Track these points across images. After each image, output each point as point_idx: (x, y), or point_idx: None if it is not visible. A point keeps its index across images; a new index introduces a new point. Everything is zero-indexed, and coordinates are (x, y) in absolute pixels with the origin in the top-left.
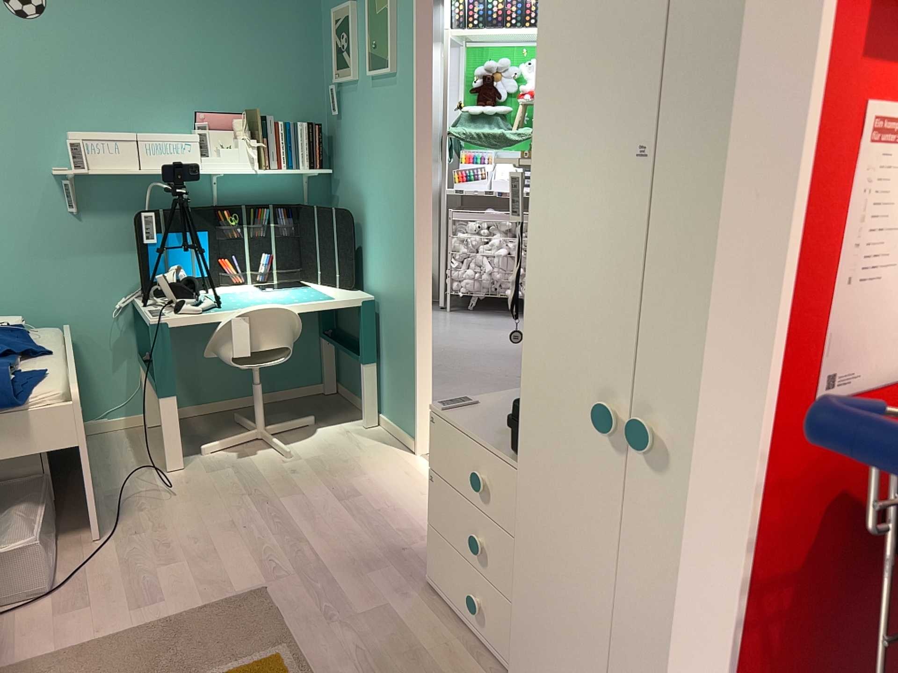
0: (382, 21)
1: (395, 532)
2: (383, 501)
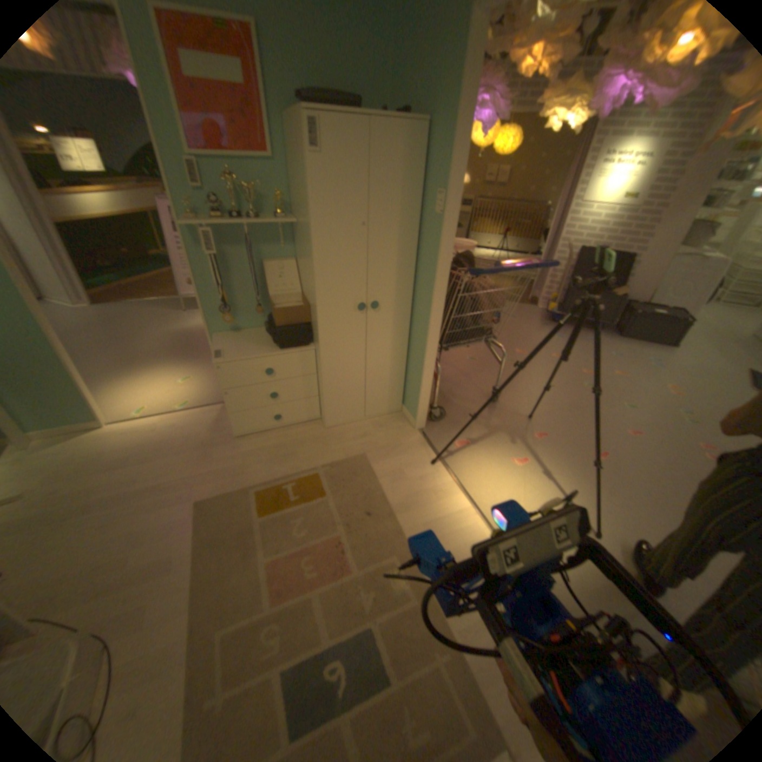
0: None
1: (183, 445)
2: (146, 447)
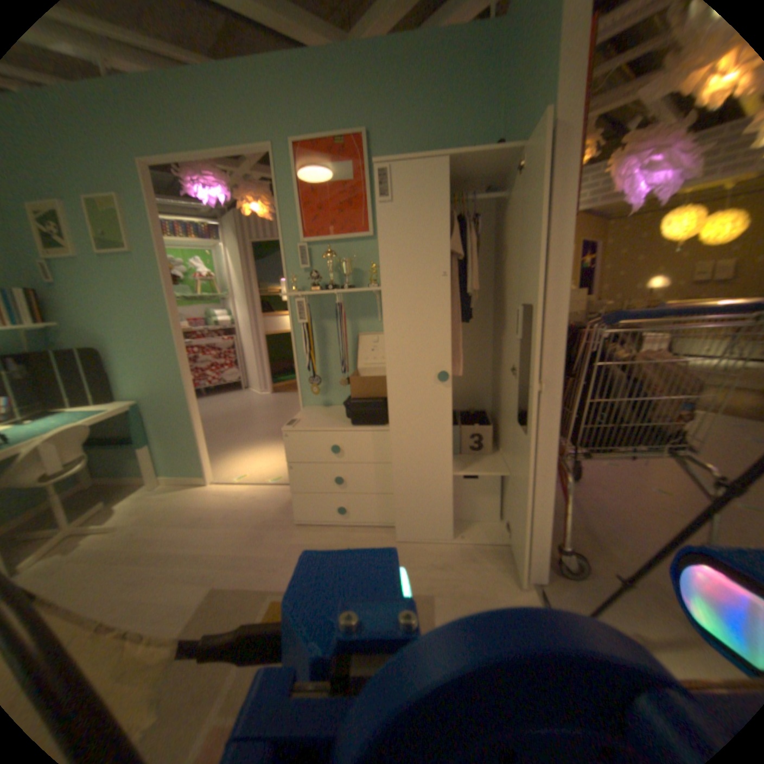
0: (108, 217)
1: (246, 520)
2: (218, 513)
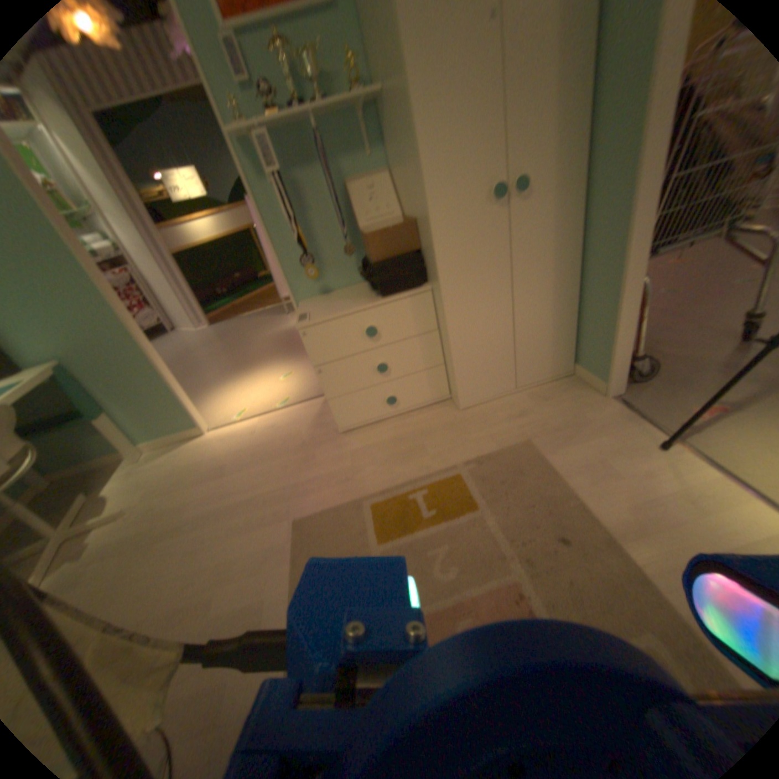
0: None
1: (282, 444)
2: (243, 450)
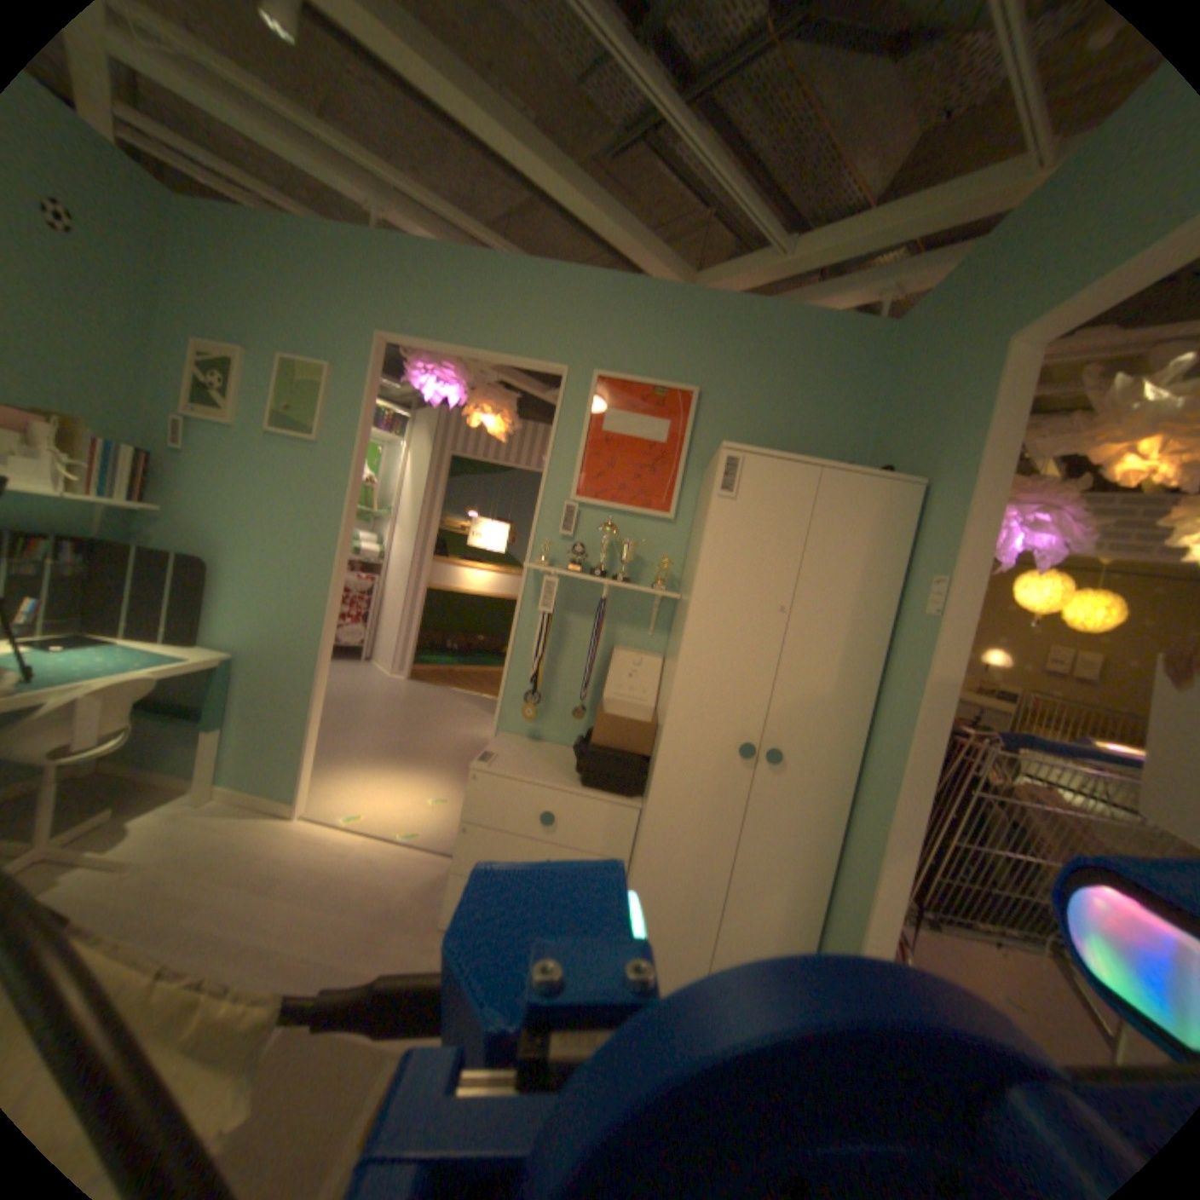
0: (306, 393)
1: (358, 903)
2: (311, 879)
